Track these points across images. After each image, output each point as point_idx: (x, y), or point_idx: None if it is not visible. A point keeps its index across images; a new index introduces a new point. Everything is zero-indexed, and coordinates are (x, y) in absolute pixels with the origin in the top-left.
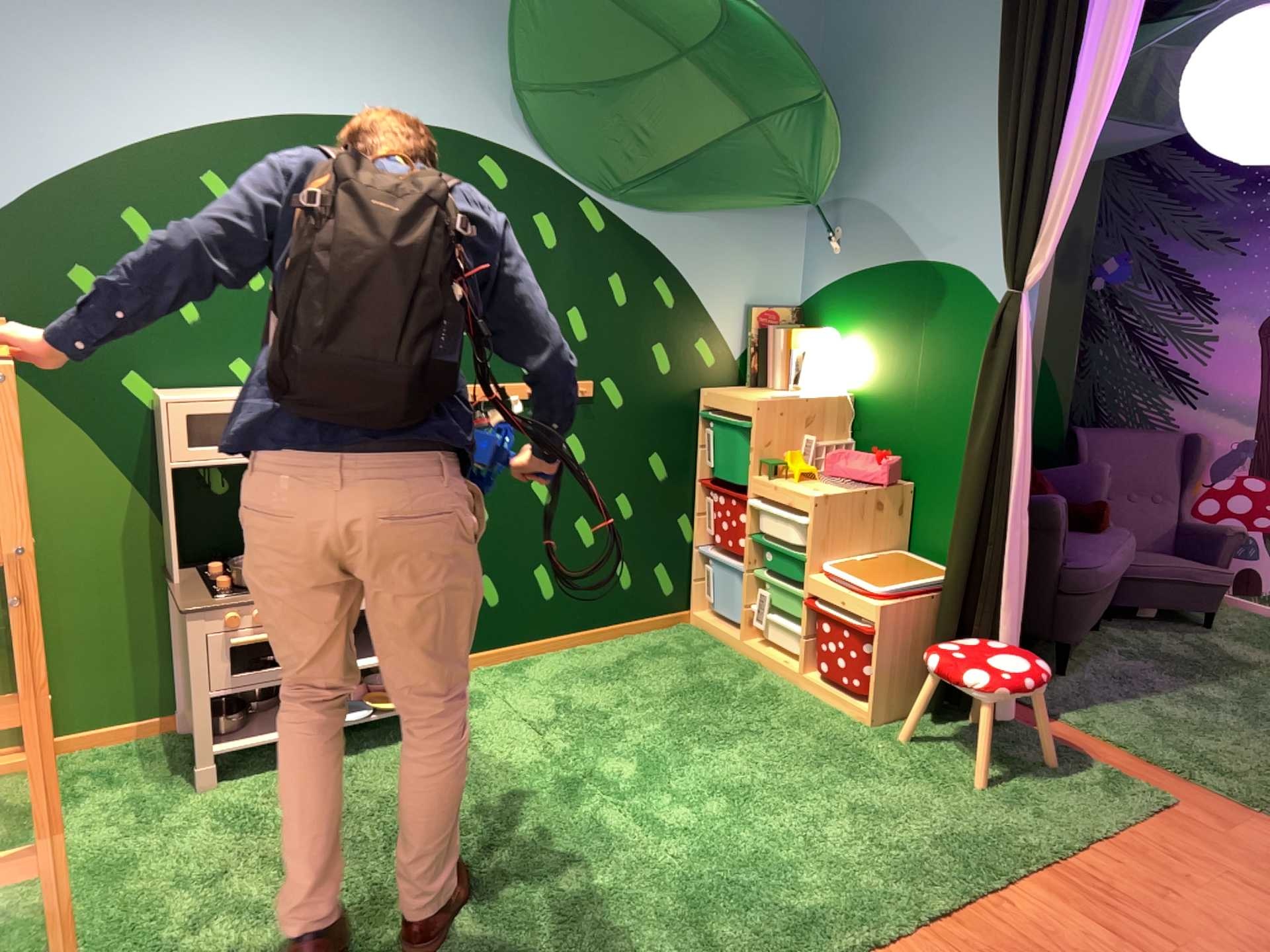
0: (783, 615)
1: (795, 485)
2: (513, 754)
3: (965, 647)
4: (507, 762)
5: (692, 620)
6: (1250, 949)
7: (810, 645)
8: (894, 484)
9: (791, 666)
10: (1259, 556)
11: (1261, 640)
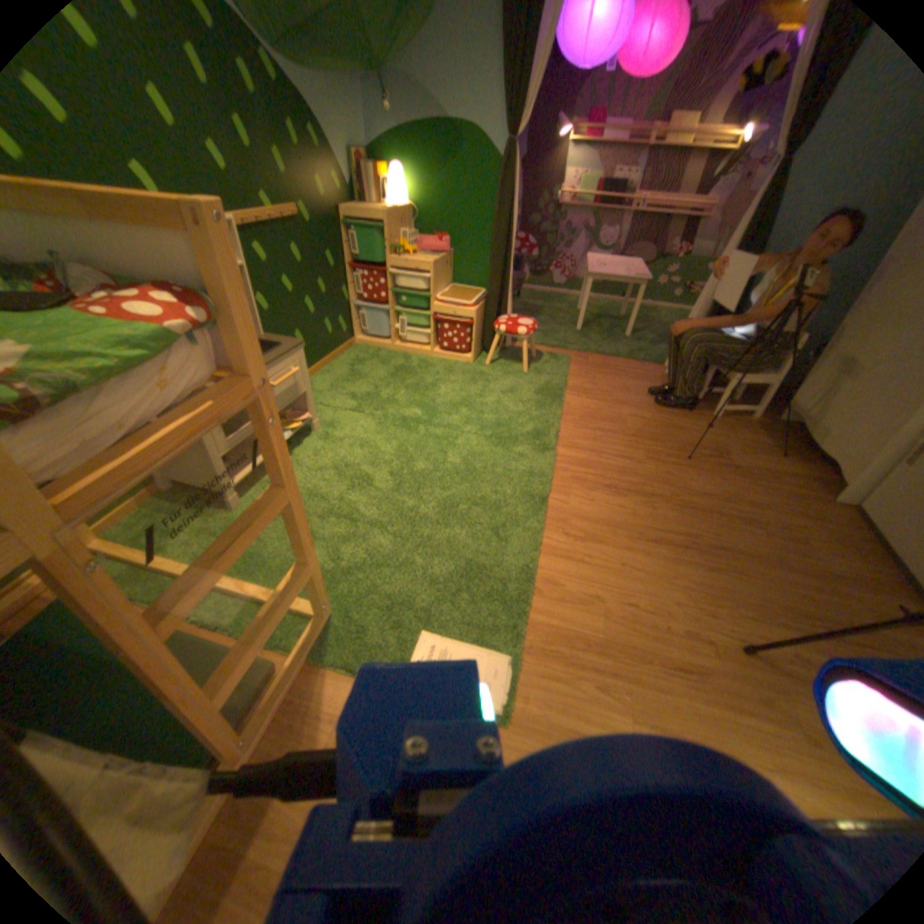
0: (409, 327)
1: (411, 257)
2: (360, 426)
3: (504, 320)
4: (362, 431)
5: (353, 341)
6: (626, 393)
7: (433, 337)
8: (446, 250)
9: (423, 349)
10: (525, 265)
11: (536, 298)
